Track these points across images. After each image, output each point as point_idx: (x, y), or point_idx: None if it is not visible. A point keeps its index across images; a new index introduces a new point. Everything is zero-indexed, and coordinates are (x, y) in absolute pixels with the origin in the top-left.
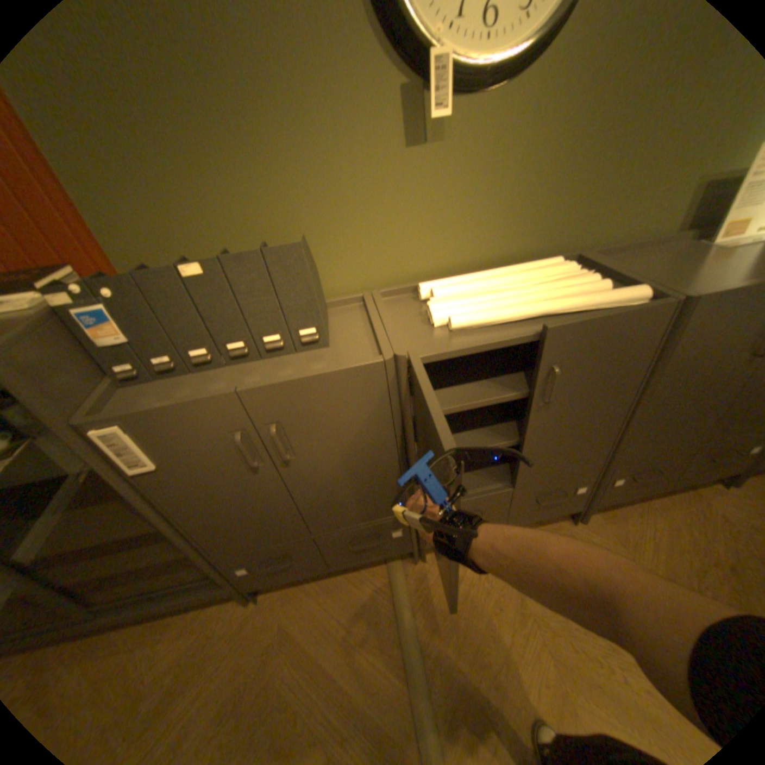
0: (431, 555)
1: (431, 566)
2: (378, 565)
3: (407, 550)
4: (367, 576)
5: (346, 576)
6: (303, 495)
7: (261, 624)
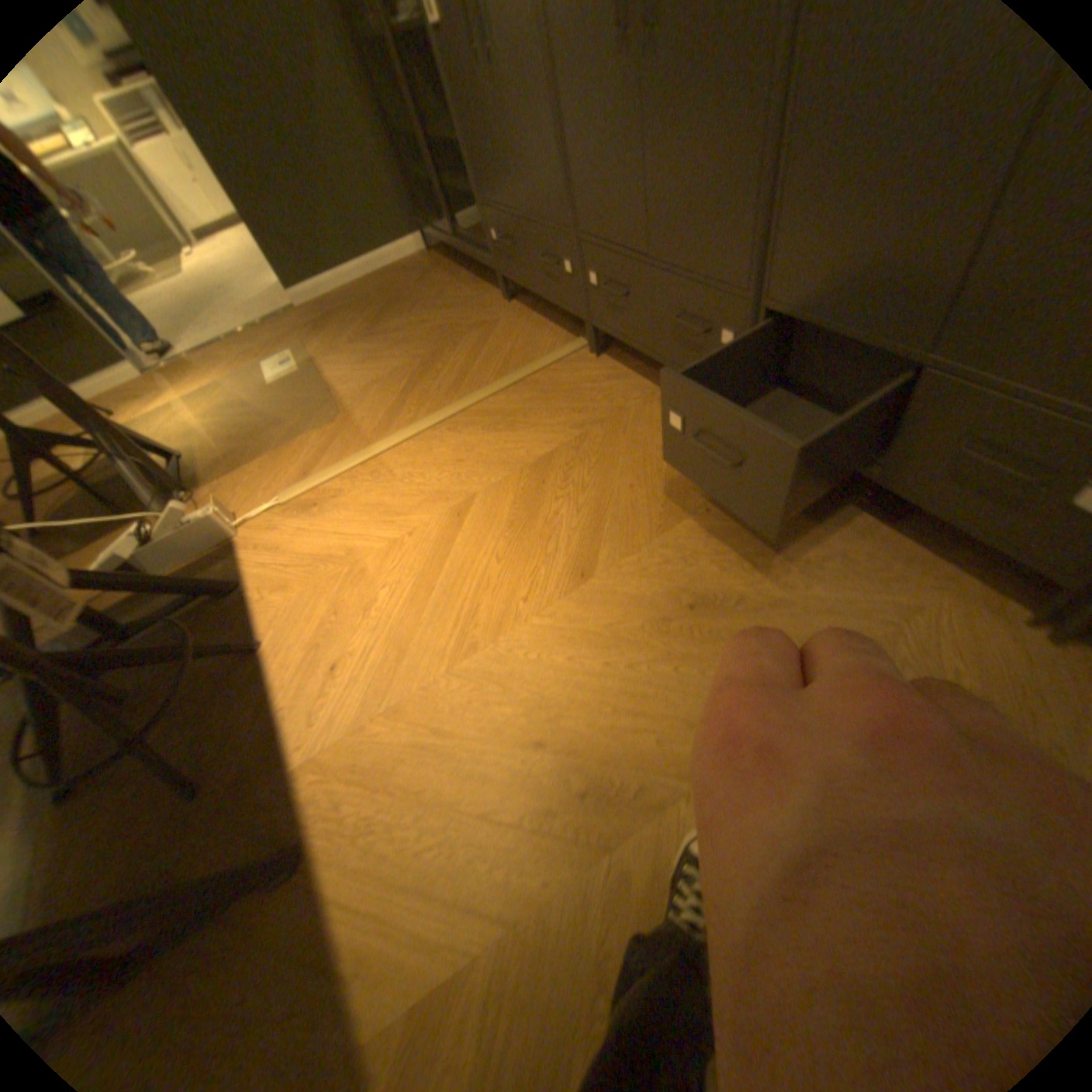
0: (606, 358)
1: (595, 362)
2: (575, 336)
3: (578, 312)
4: (560, 336)
5: (554, 327)
6: (503, 129)
7: (496, 312)
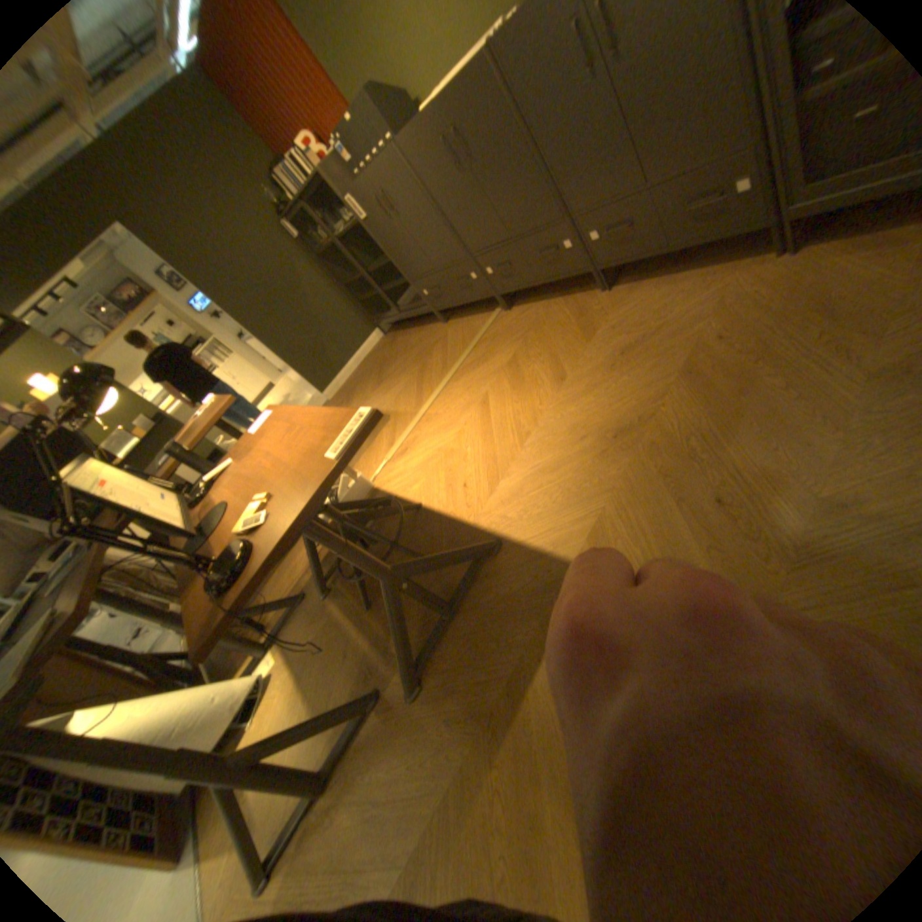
0: (516, 306)
1: (511, 312)
2: (493, 310)
3: (490, 293)
4: (486, 315)
5: (479, 314)
6: (416, 236)
7: (444, 330)
